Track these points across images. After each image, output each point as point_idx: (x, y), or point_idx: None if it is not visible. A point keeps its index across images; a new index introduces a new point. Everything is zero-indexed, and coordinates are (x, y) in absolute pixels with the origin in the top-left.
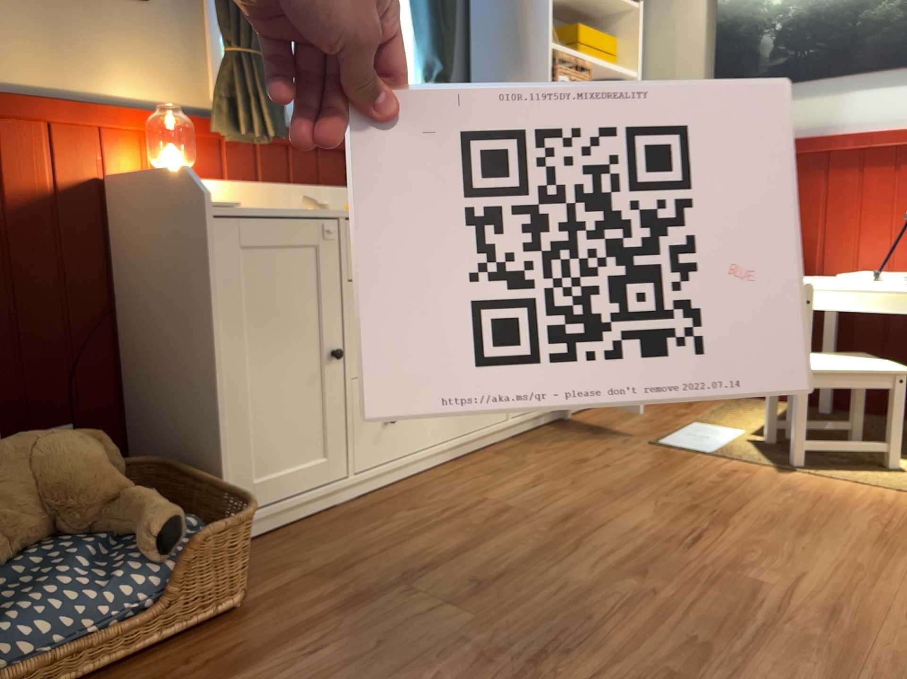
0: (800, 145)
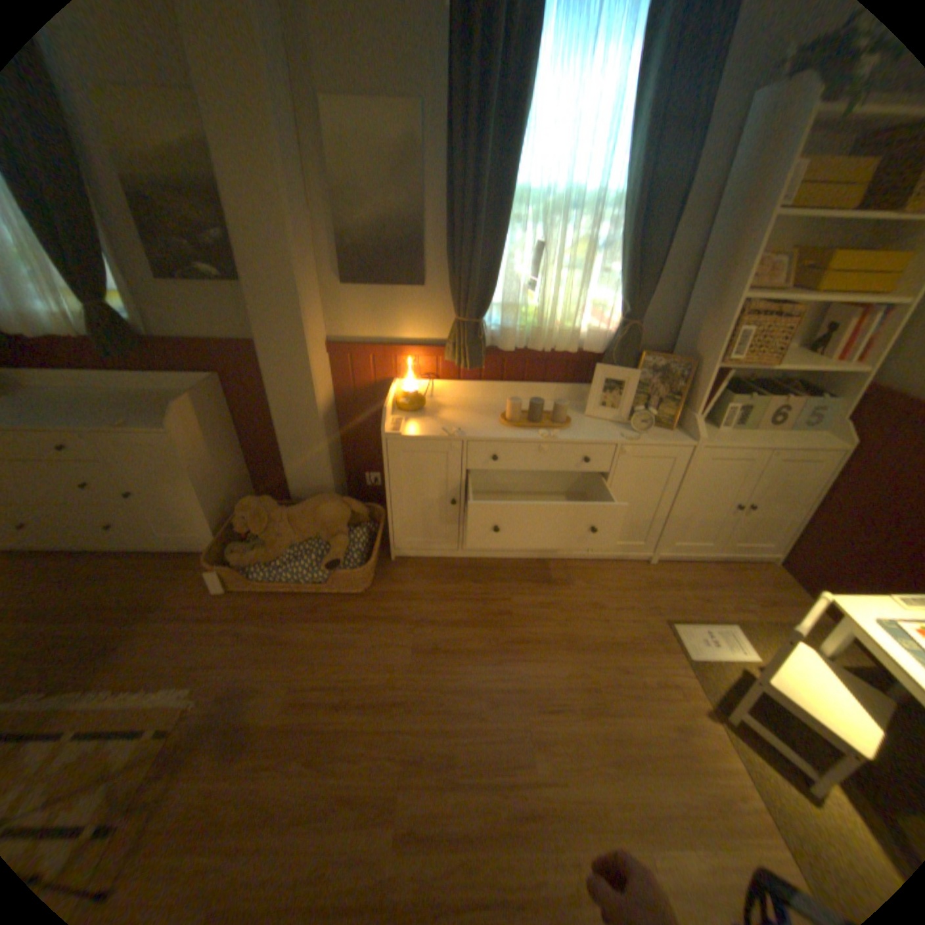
0: None
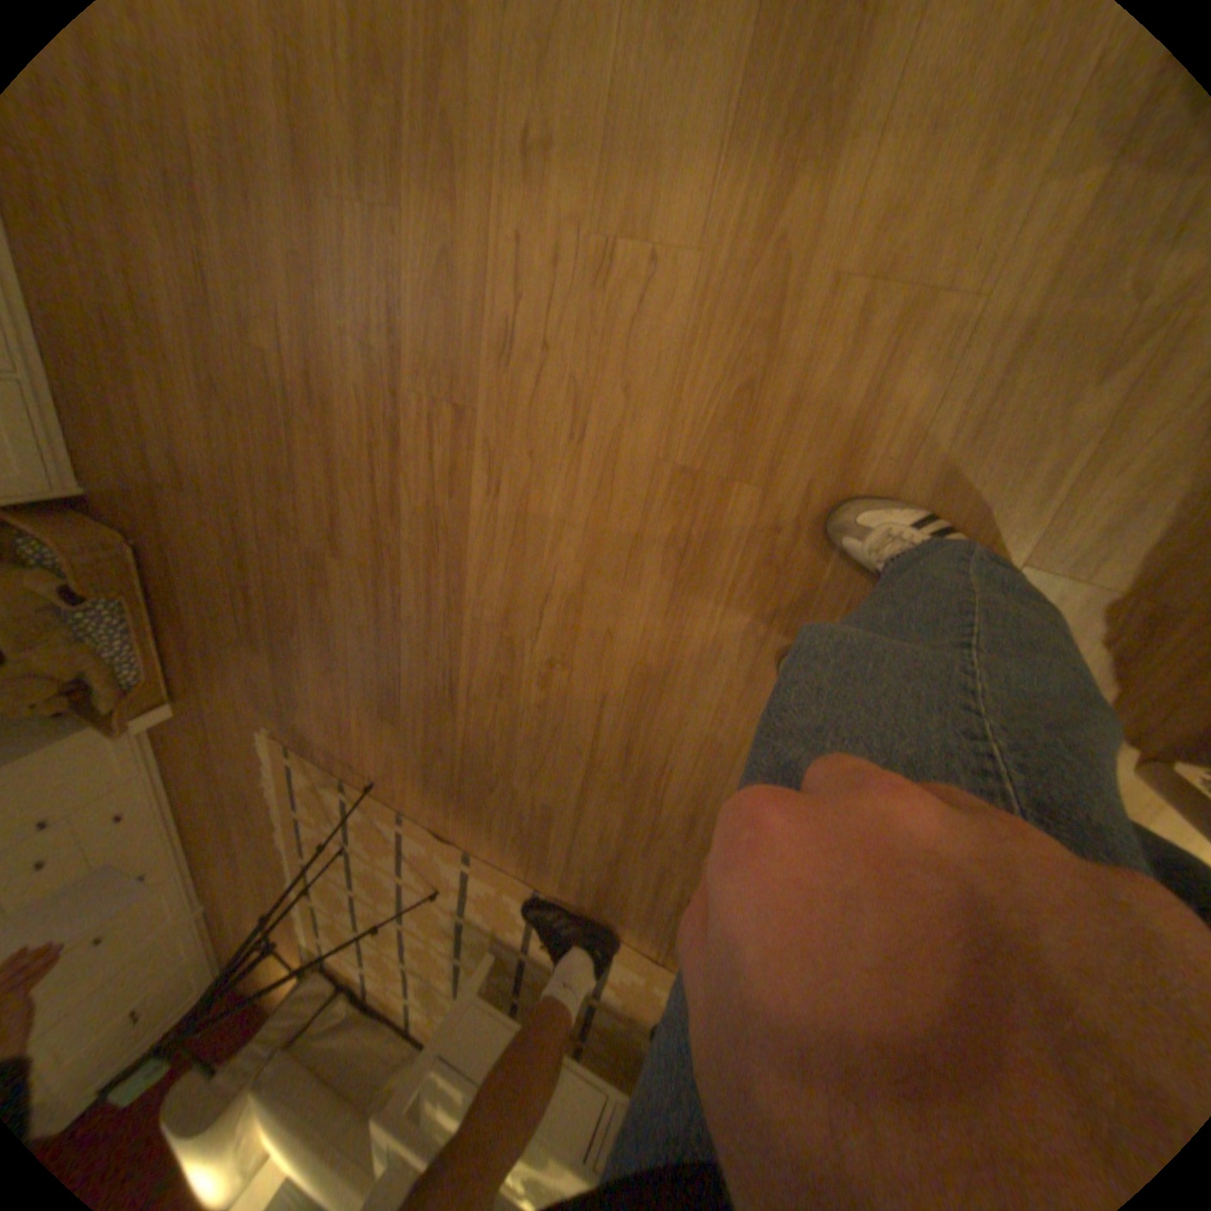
0: None
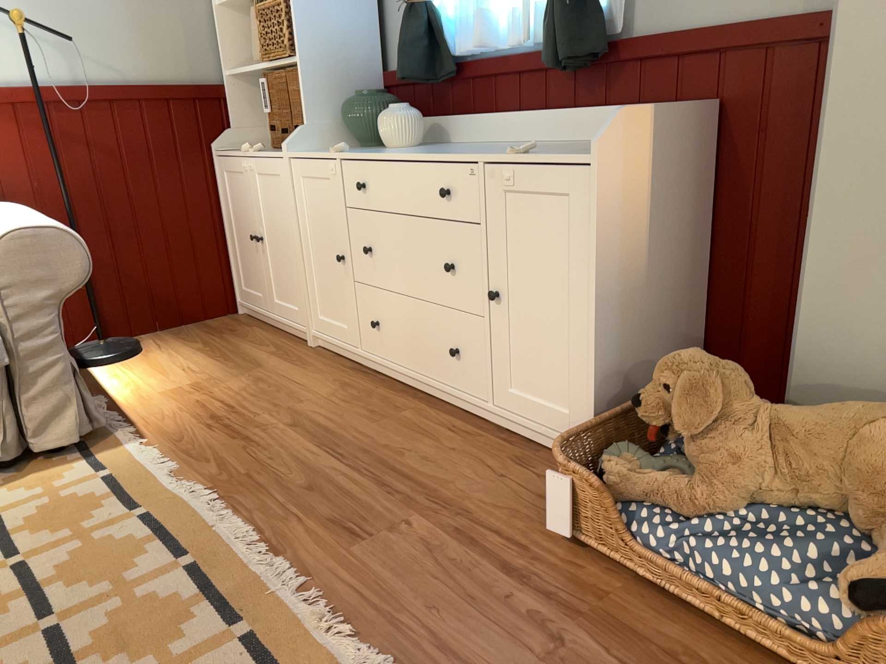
0: None
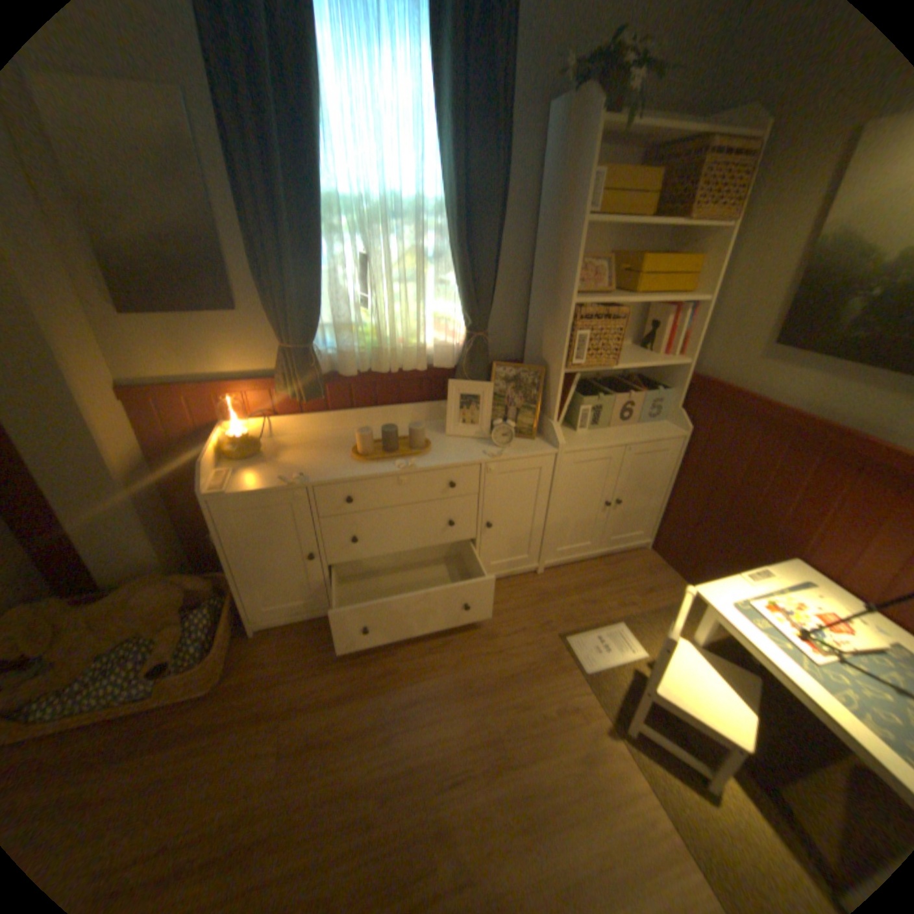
0: (841, 437)
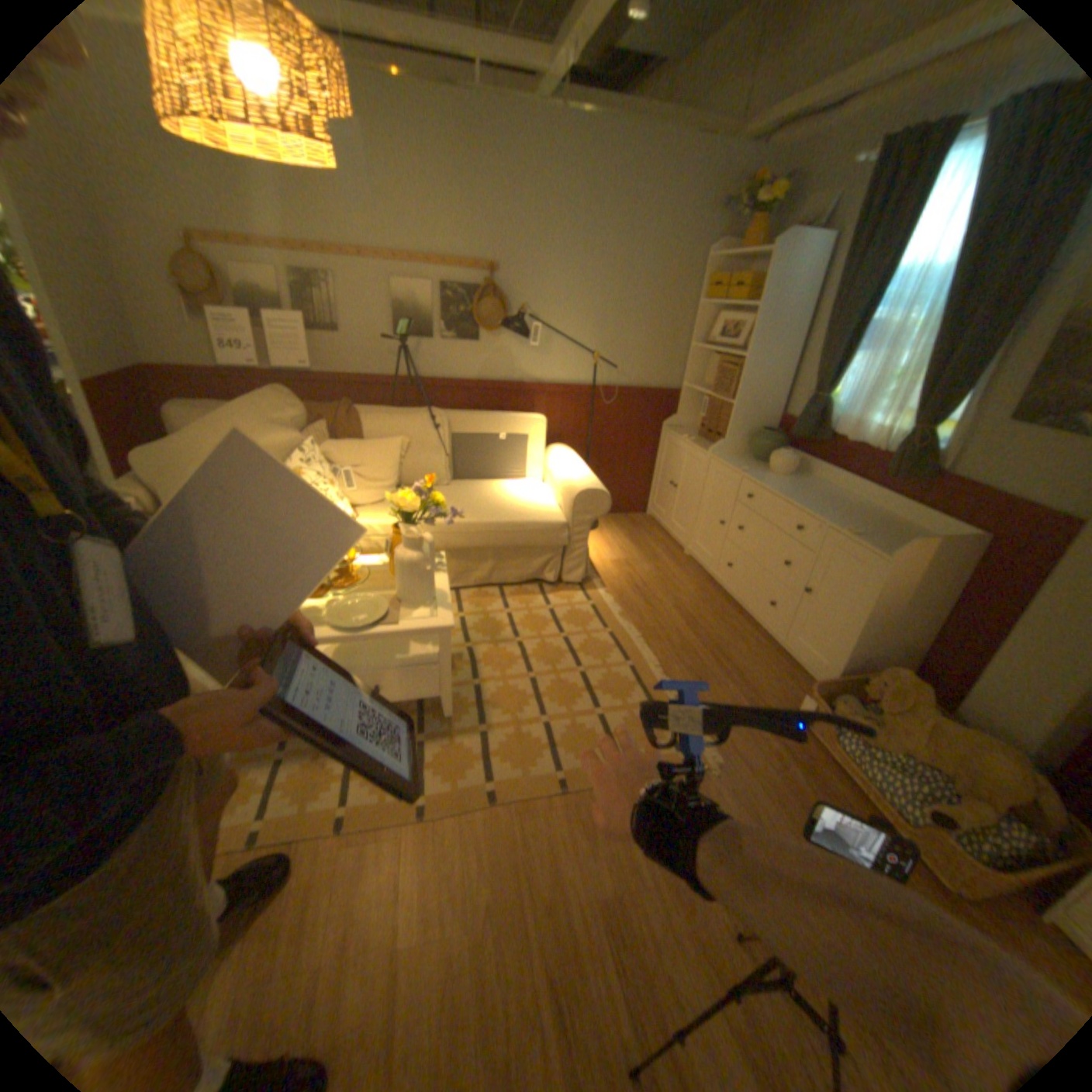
0: None
